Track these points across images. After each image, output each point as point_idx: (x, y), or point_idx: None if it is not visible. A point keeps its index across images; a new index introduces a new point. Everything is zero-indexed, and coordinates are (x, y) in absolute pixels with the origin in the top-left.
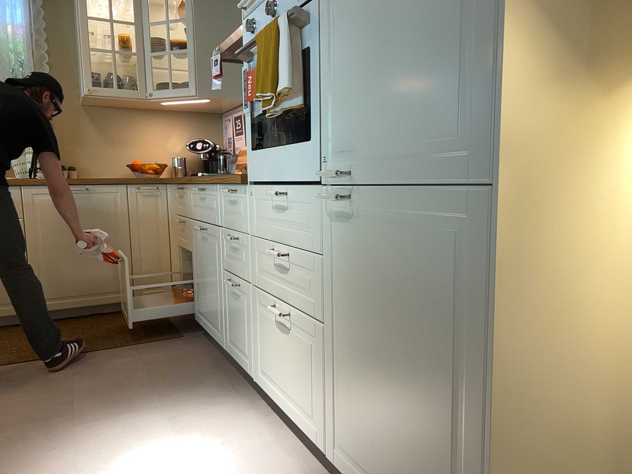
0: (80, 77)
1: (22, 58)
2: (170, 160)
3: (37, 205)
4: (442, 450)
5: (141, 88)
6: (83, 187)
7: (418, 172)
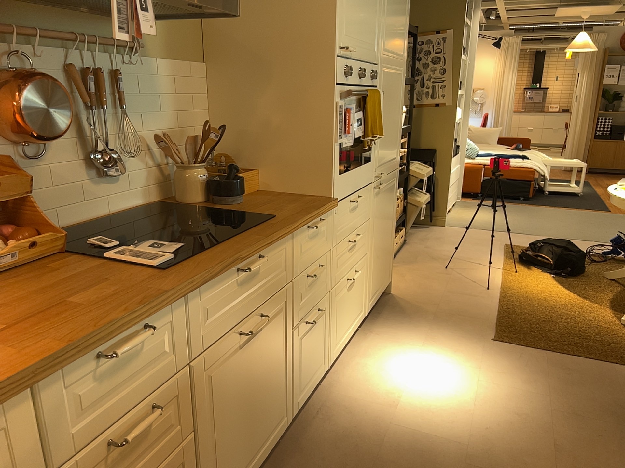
0: None
1: None
2: None
3: None
4: (389, 248)
5: None
6: None
7: (391, 167)
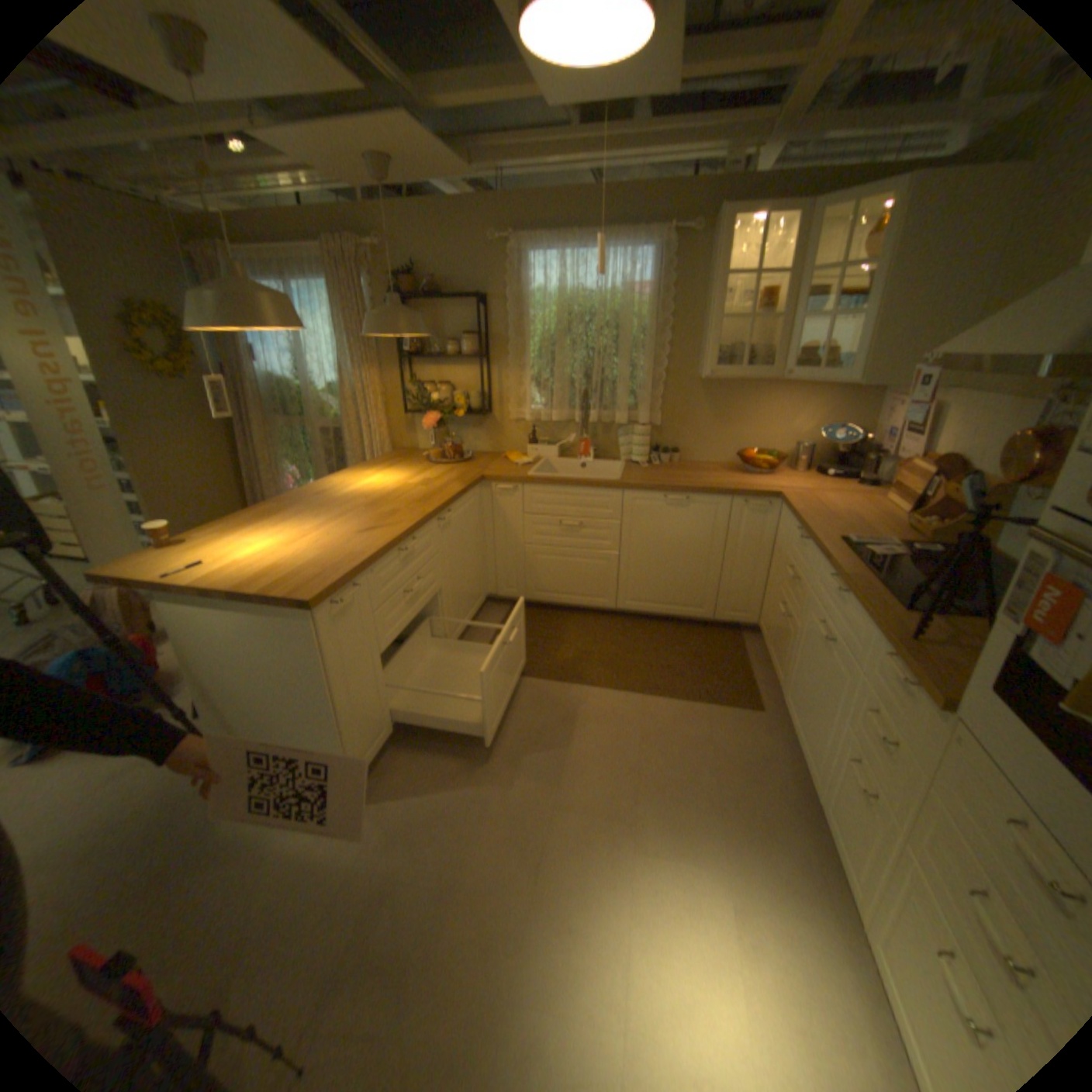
0: (702, 342)
1: (643, 324)
2: (792, 444)
3: (635, 510)
4: None
5: (777, 358)
6: (683, 495)
7: None
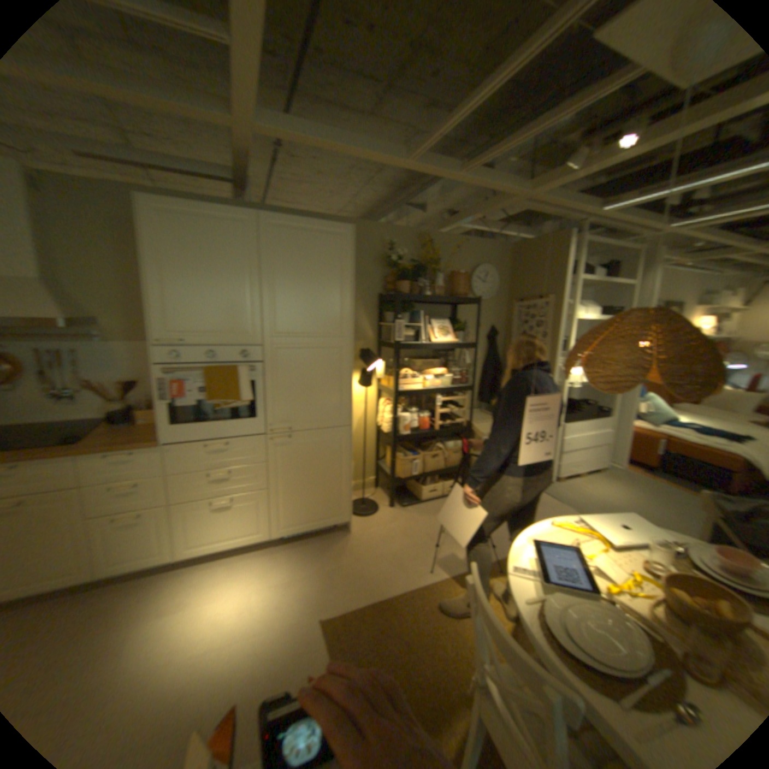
0: None
1: None
2: None
3: None
4: (330, 492)
5: None
6: None
7: (319, 425)
